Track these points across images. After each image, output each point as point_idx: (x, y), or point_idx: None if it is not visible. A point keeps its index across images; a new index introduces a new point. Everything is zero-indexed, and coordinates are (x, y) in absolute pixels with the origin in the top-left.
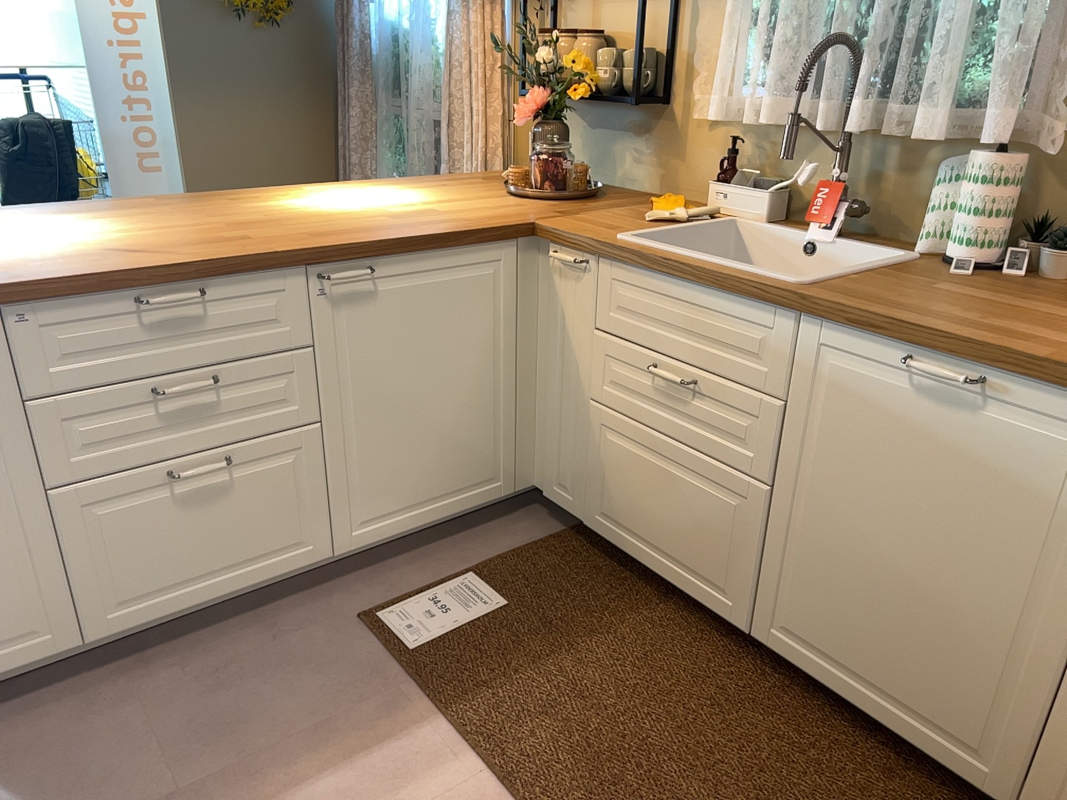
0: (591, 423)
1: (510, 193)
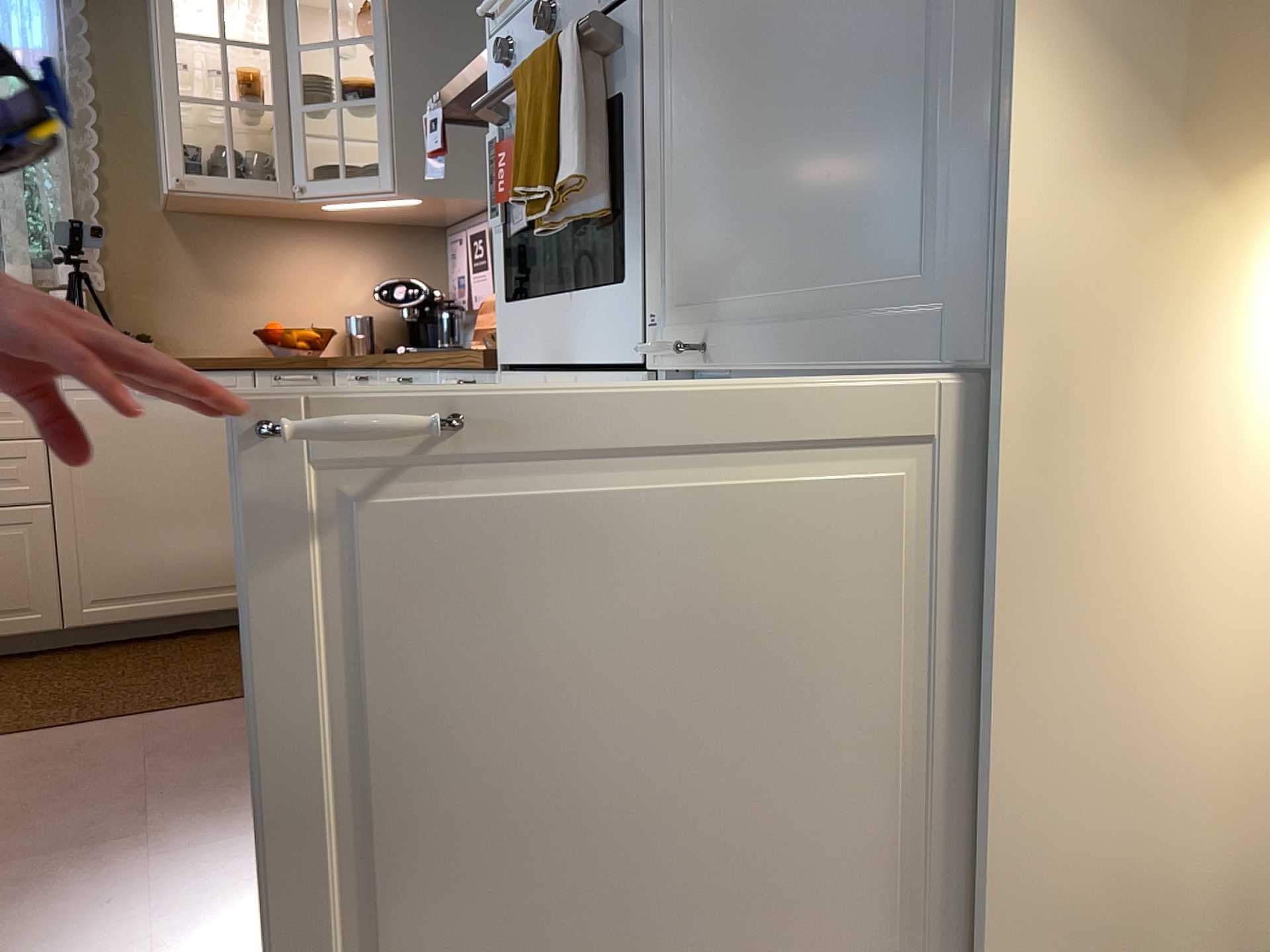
0: None
1: None
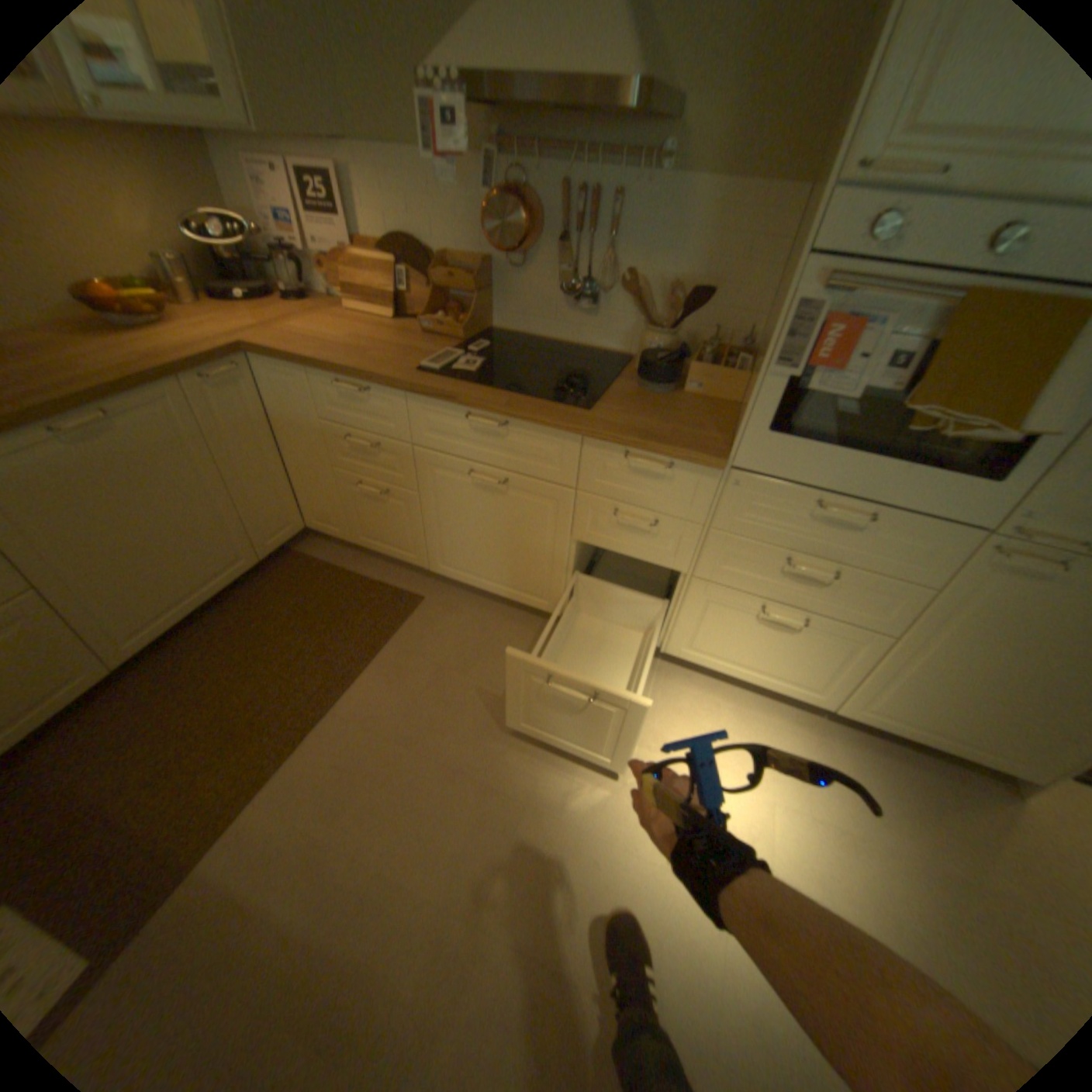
0: None
1: None
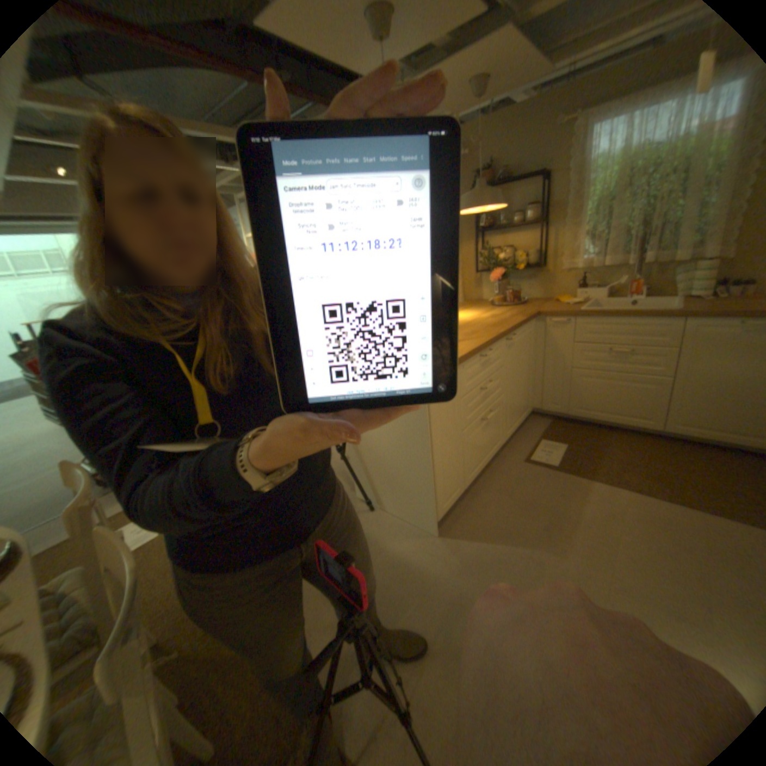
0: (573, 376)
1: (499, 304)
